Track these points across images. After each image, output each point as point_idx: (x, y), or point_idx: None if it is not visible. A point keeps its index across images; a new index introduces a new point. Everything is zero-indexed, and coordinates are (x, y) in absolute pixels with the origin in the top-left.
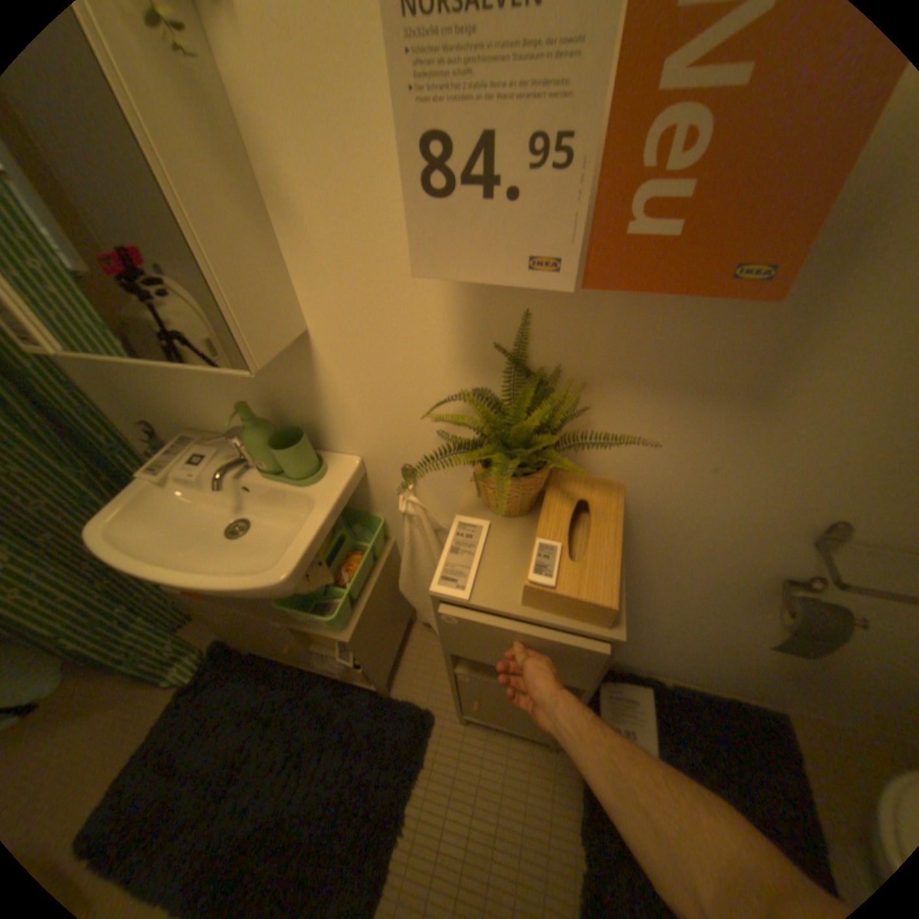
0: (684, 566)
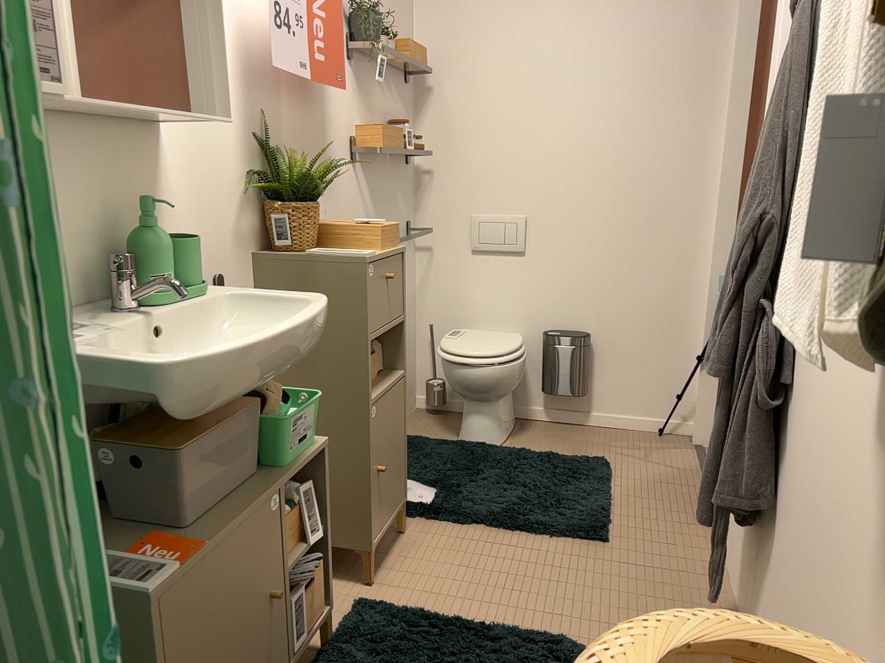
0: None
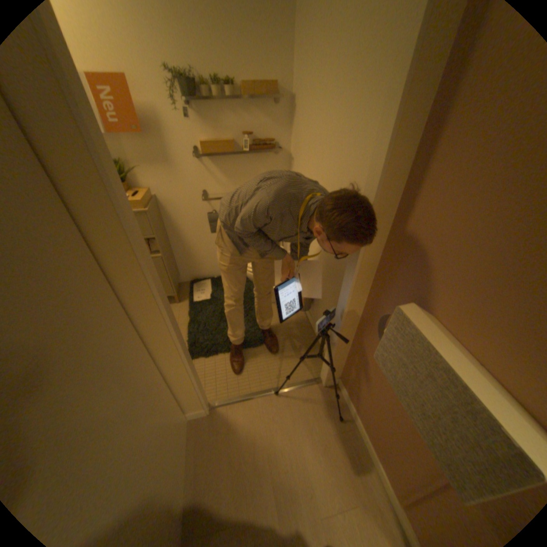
0: (186, 219)
